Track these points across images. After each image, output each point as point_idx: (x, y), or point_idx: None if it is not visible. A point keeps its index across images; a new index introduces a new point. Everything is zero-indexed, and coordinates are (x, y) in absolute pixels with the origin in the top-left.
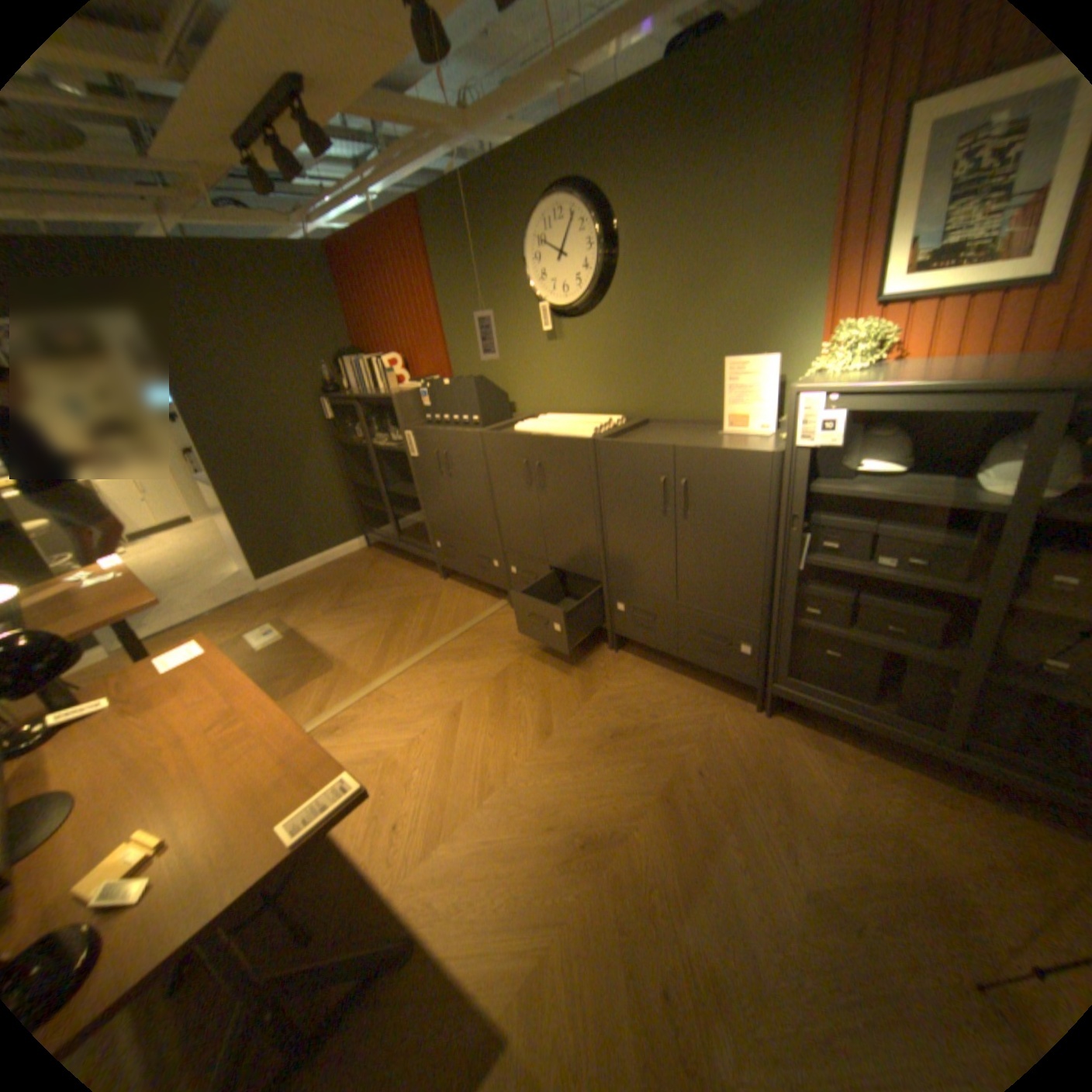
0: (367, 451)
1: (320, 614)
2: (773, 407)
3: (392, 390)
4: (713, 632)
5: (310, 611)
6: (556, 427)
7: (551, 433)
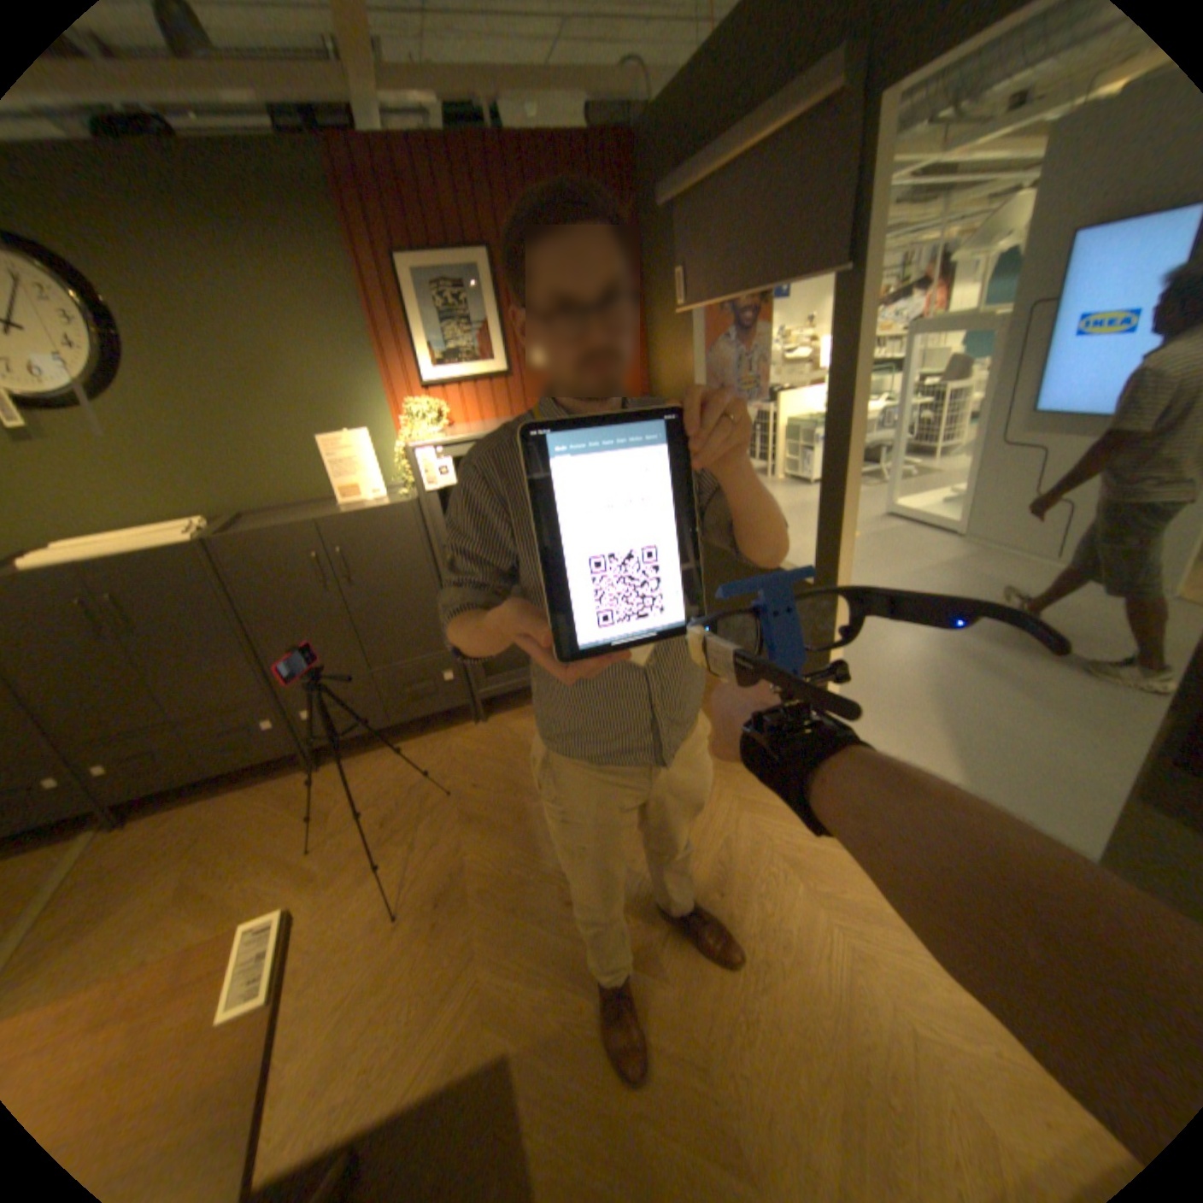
0: None
1: None
2: (378, 472)
3: None
4: (416, 677)
5: None
6: (111, 545)
7: (113, 551)
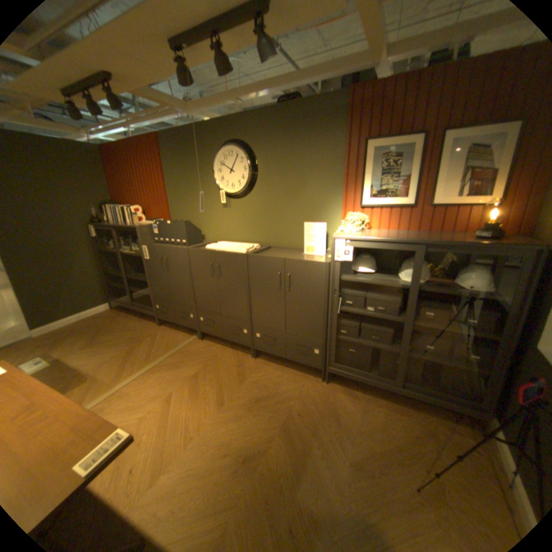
0: (116, 255)
1: (78, 348)
2: (324, 244)
3: (136, 224)
4: (302, 344)
5: (71, 347)
6: (227, 247)
7: (225, 250)
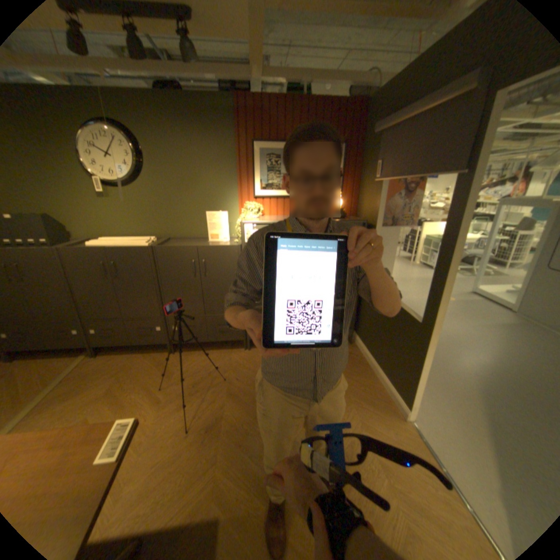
0: None
1: None
2: (228, 231)
3: None
4: (224, 323)
5: None
6: (119, 242)
7: (119, 245)
